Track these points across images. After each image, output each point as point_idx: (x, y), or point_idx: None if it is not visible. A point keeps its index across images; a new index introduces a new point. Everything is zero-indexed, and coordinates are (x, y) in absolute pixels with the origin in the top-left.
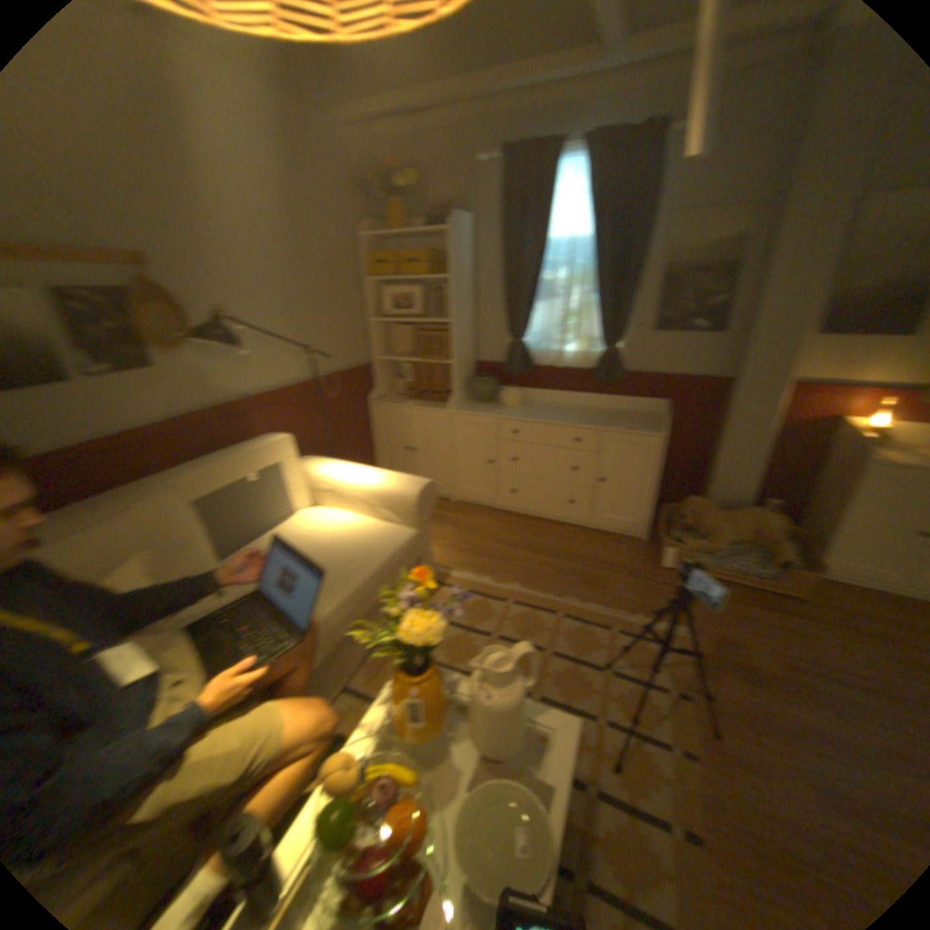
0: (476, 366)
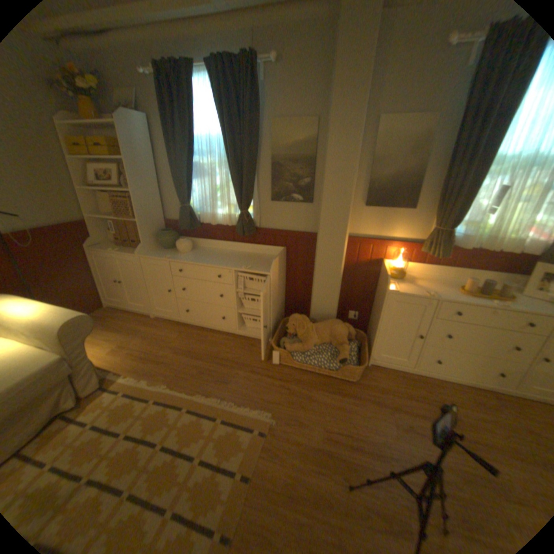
0: (164, 222)
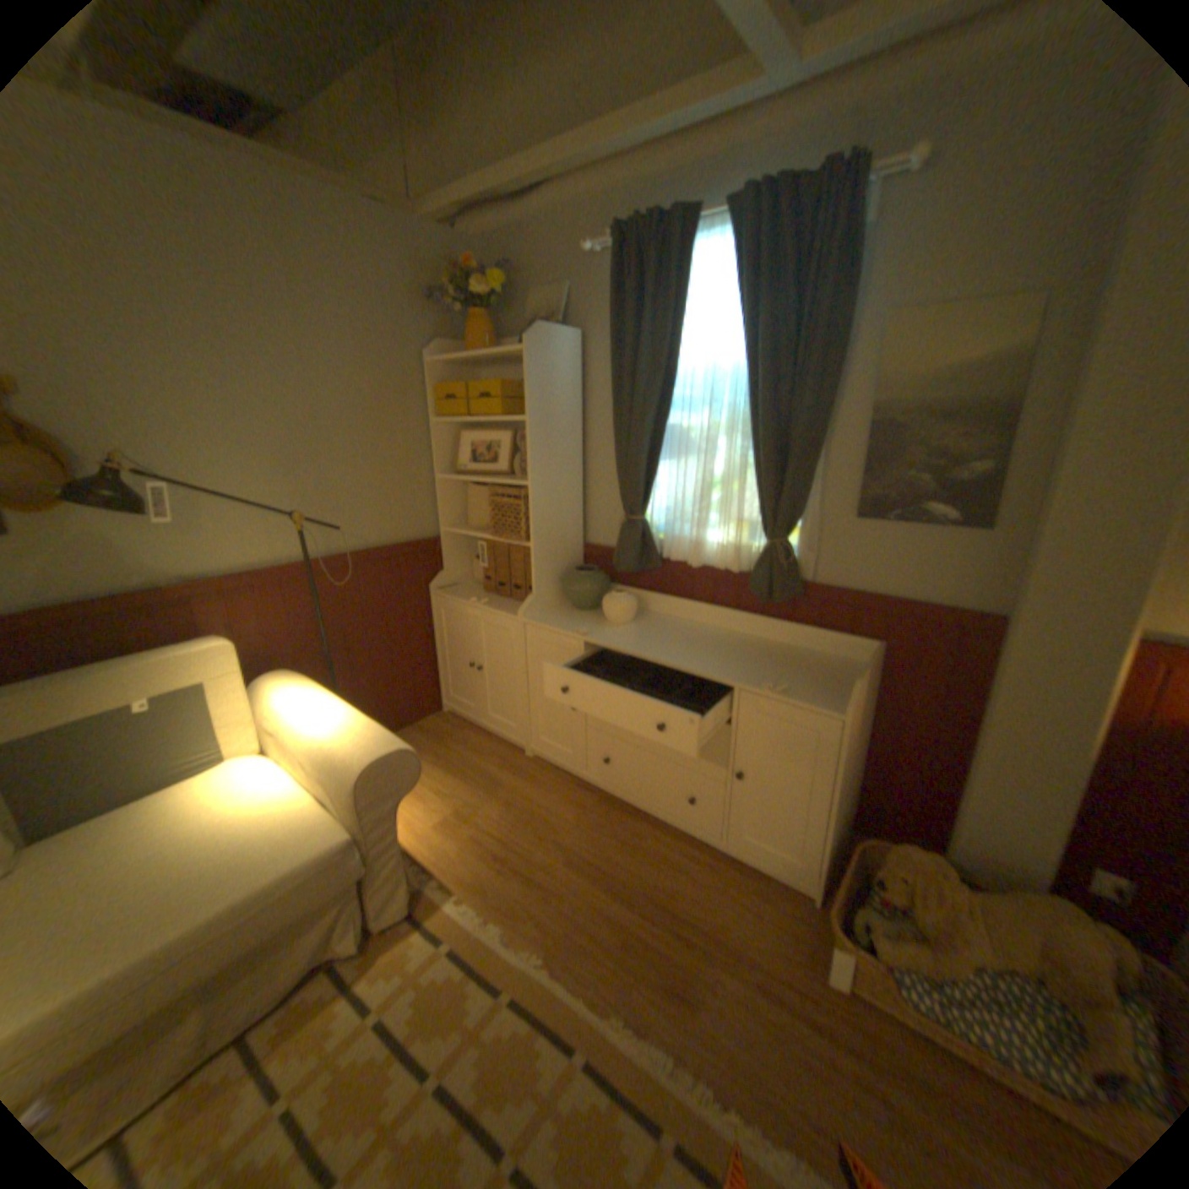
0: (582, 549)
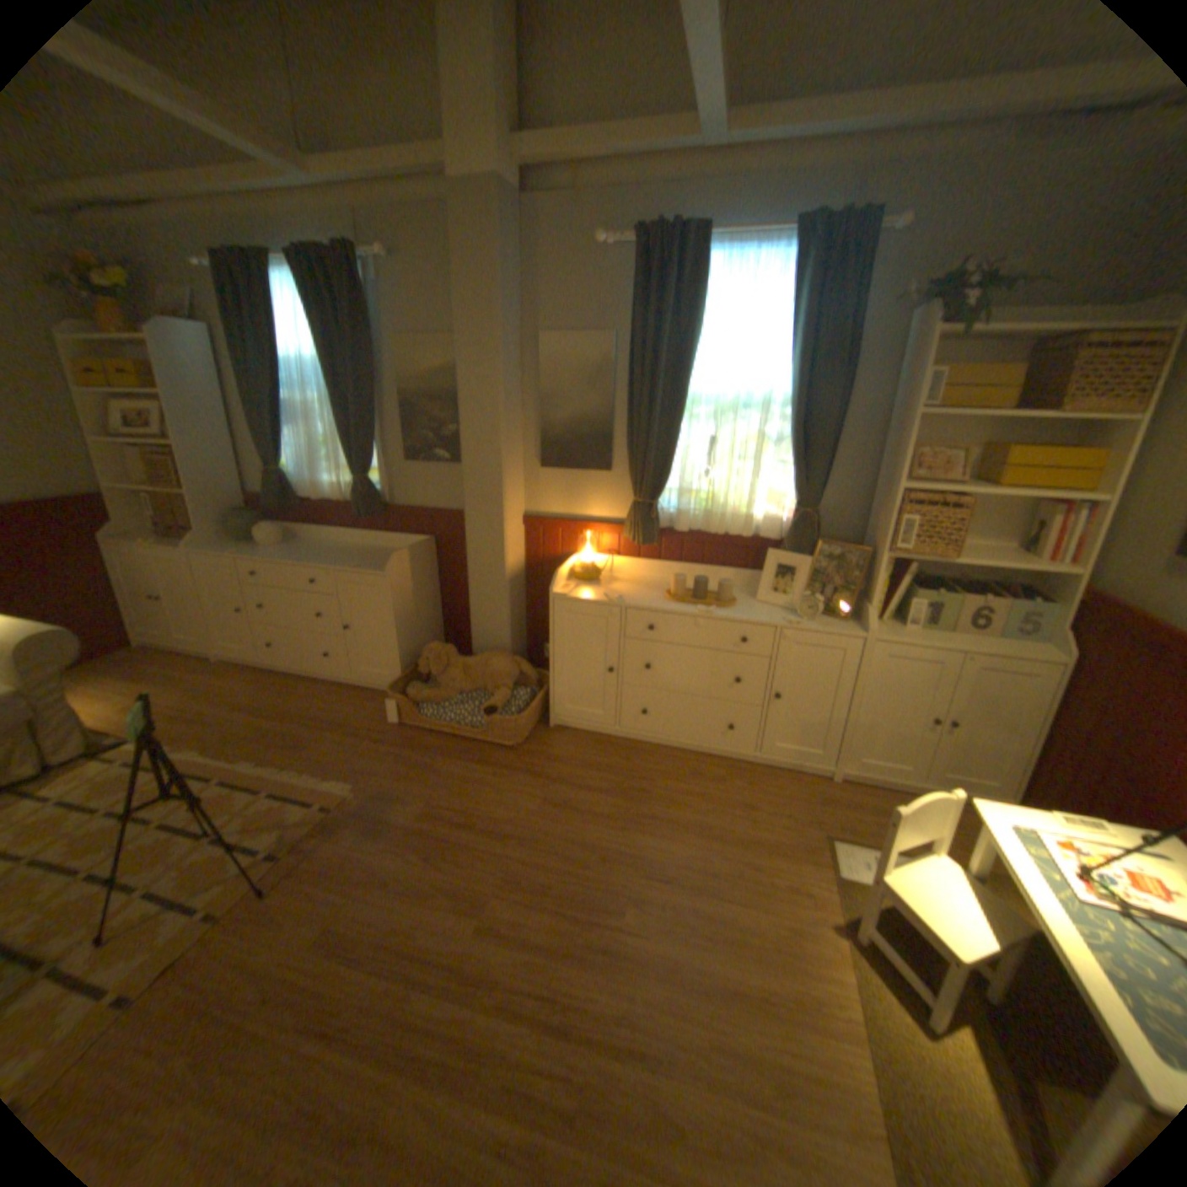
0: (240, 498)
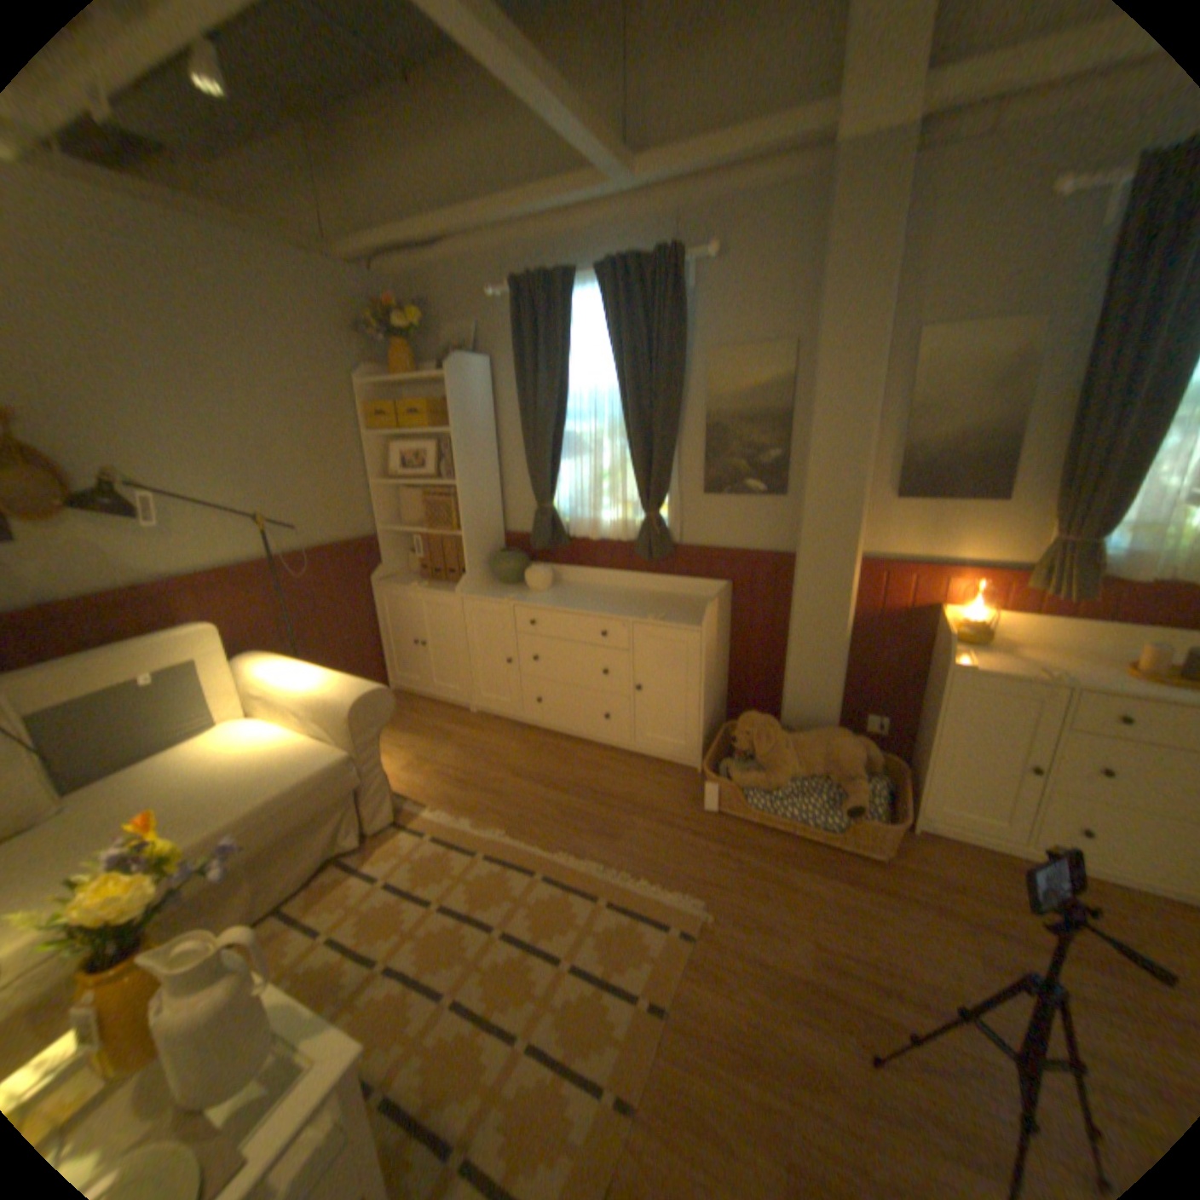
0: (503, 536)
